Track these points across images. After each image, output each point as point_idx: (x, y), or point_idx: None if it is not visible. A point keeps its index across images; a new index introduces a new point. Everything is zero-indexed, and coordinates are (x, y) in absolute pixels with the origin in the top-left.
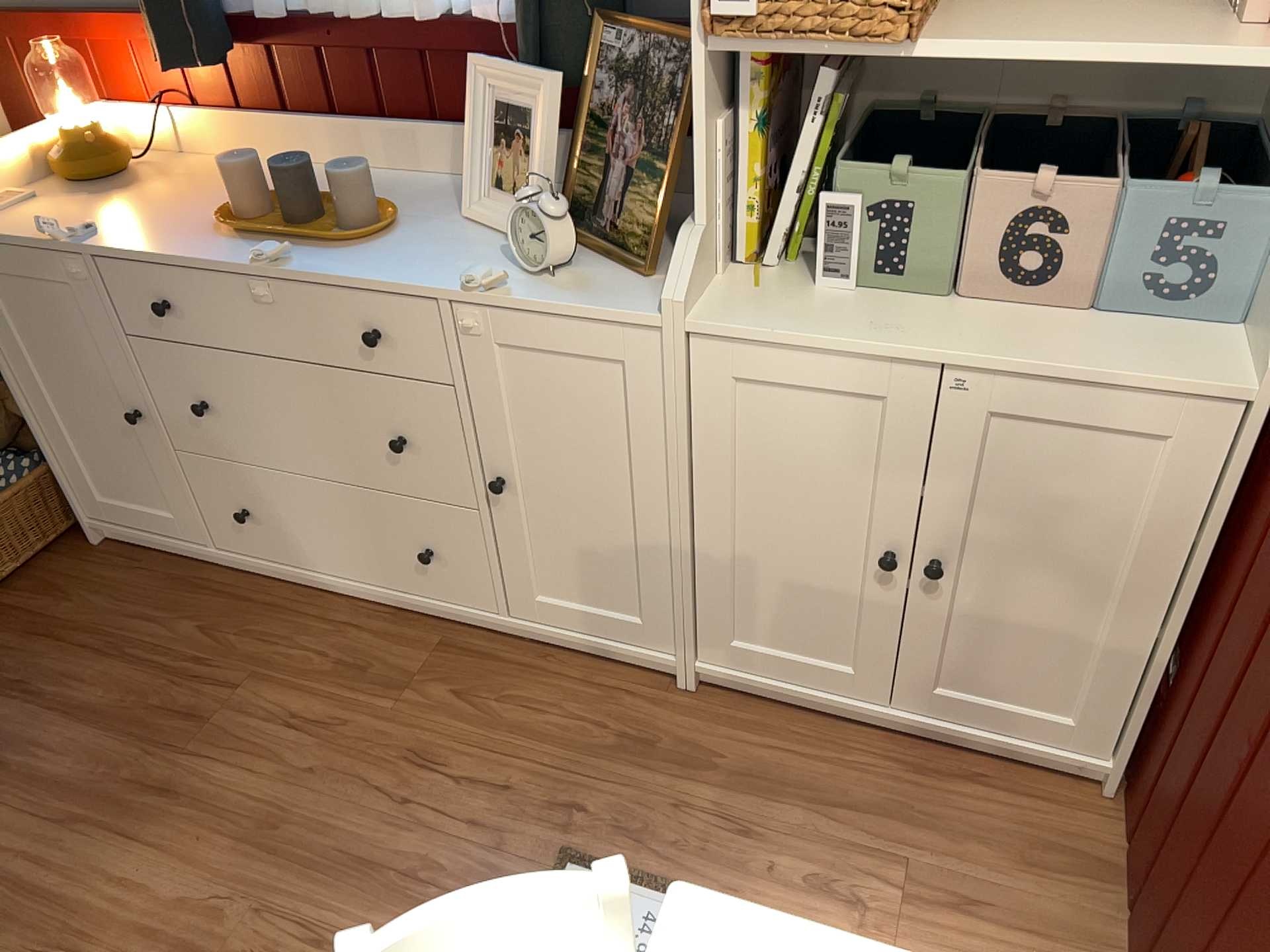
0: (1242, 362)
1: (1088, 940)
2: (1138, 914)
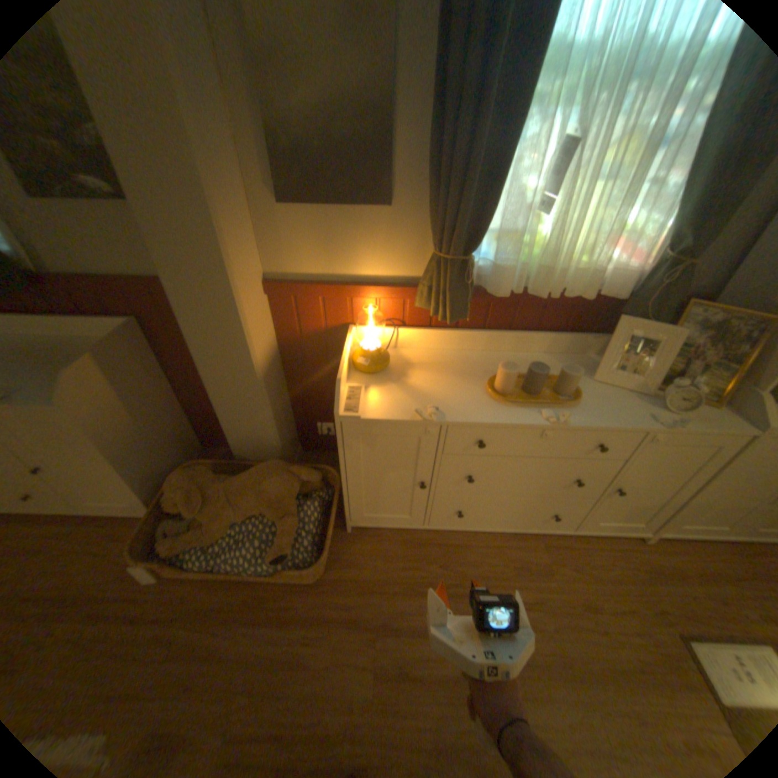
0: None
1: None
2: None
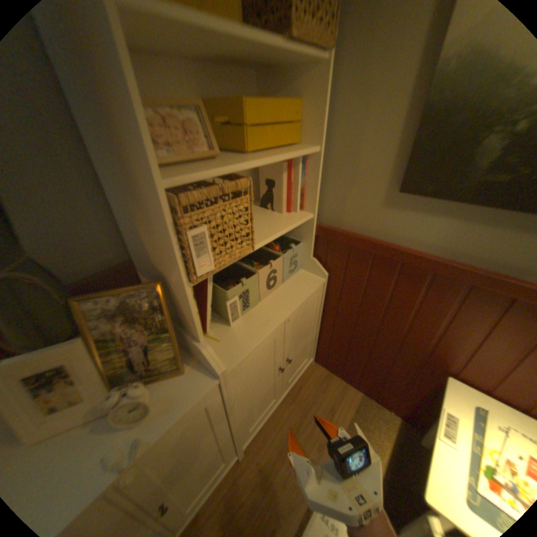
0: (316, 274)
1: (346, 390)
2: (352, 377)
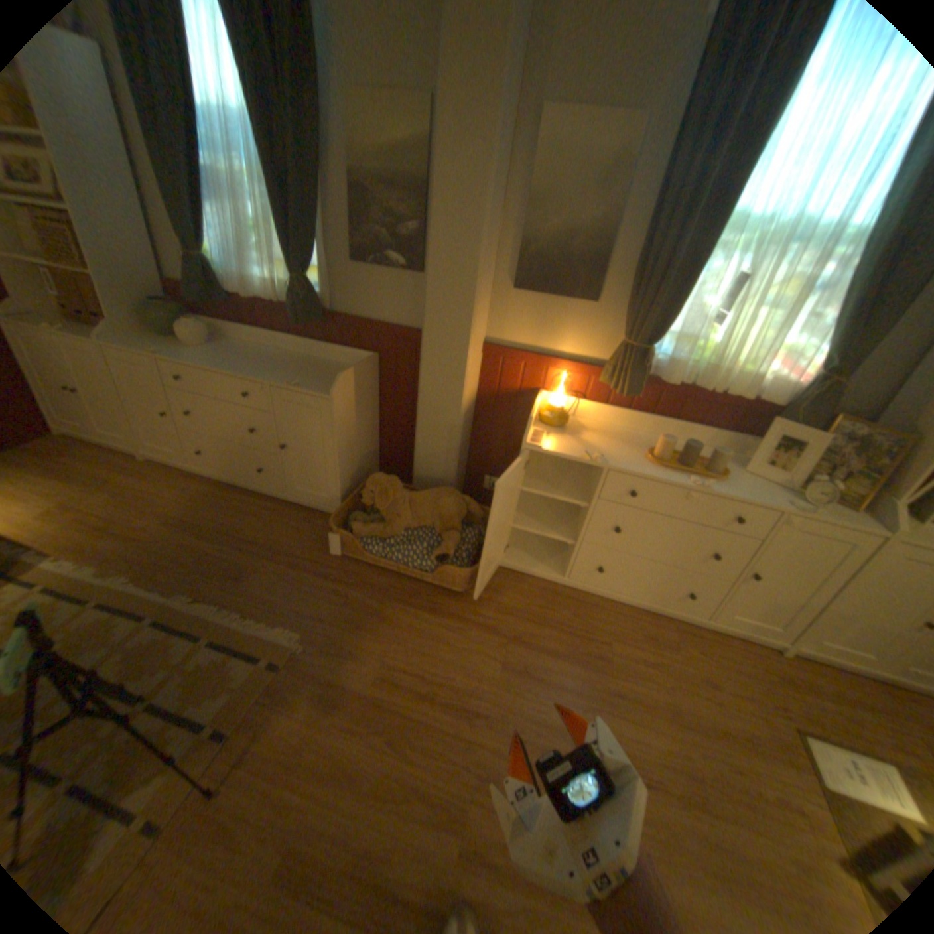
0: None
1: None
2: None
